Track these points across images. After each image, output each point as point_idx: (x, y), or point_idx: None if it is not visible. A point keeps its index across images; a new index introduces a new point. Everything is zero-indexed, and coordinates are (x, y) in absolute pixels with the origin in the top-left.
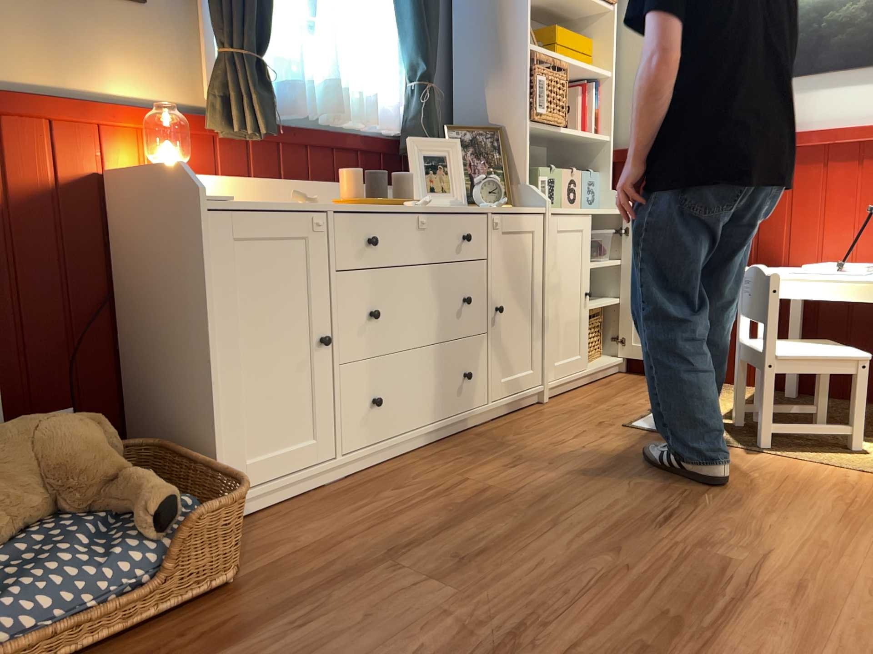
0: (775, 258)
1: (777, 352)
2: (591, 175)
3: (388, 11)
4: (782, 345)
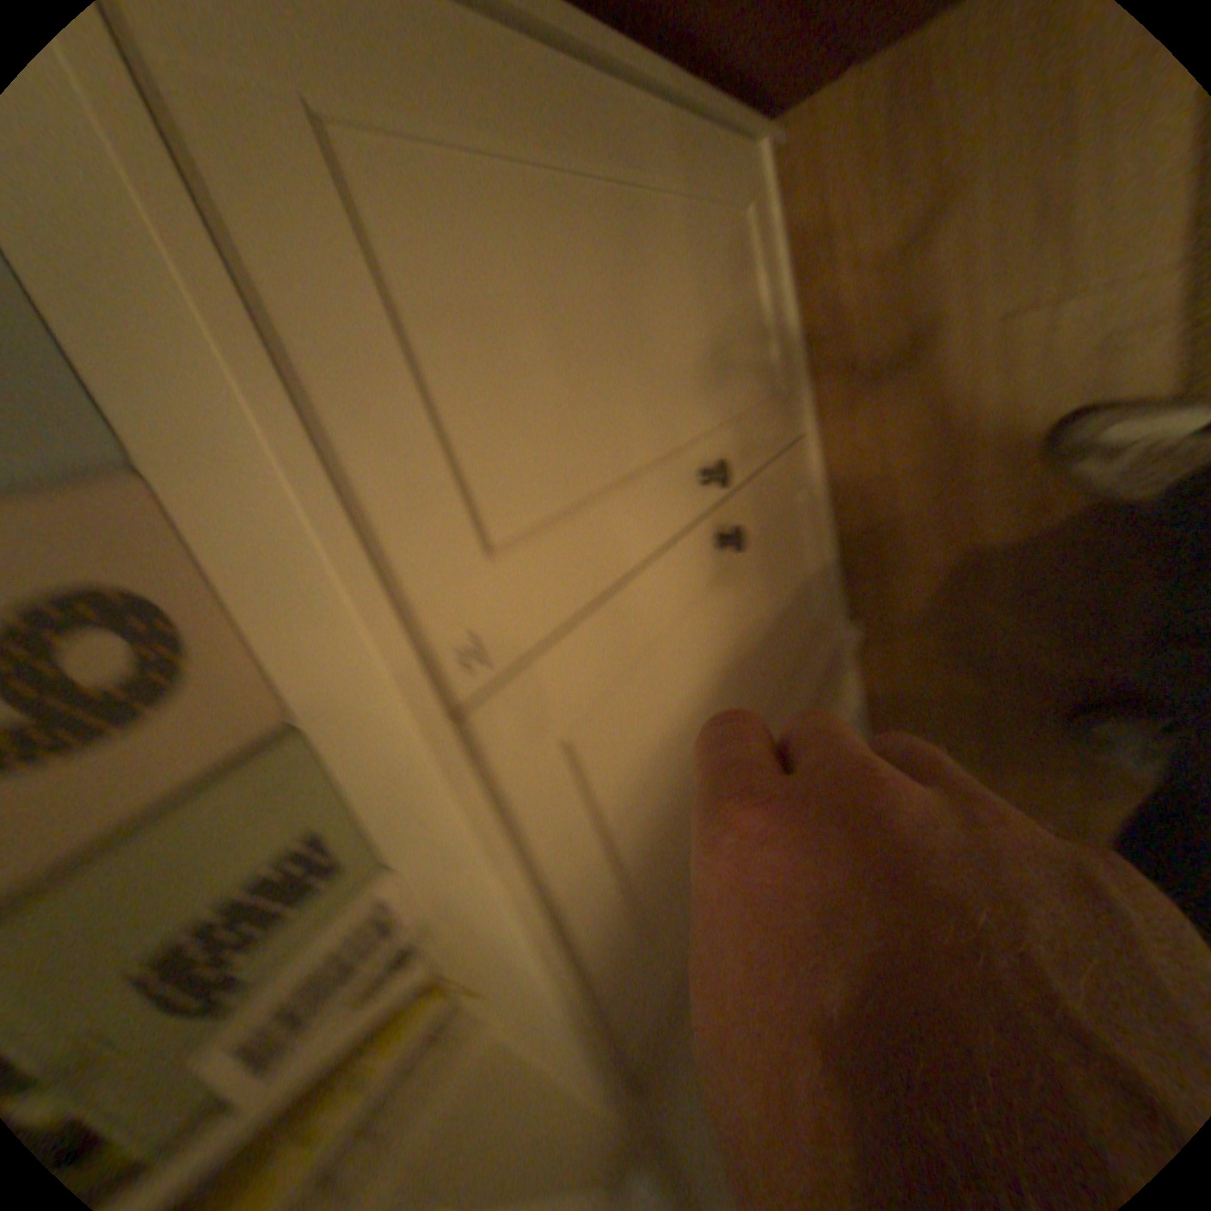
0: None
1: None
2: None
3: None
4: None
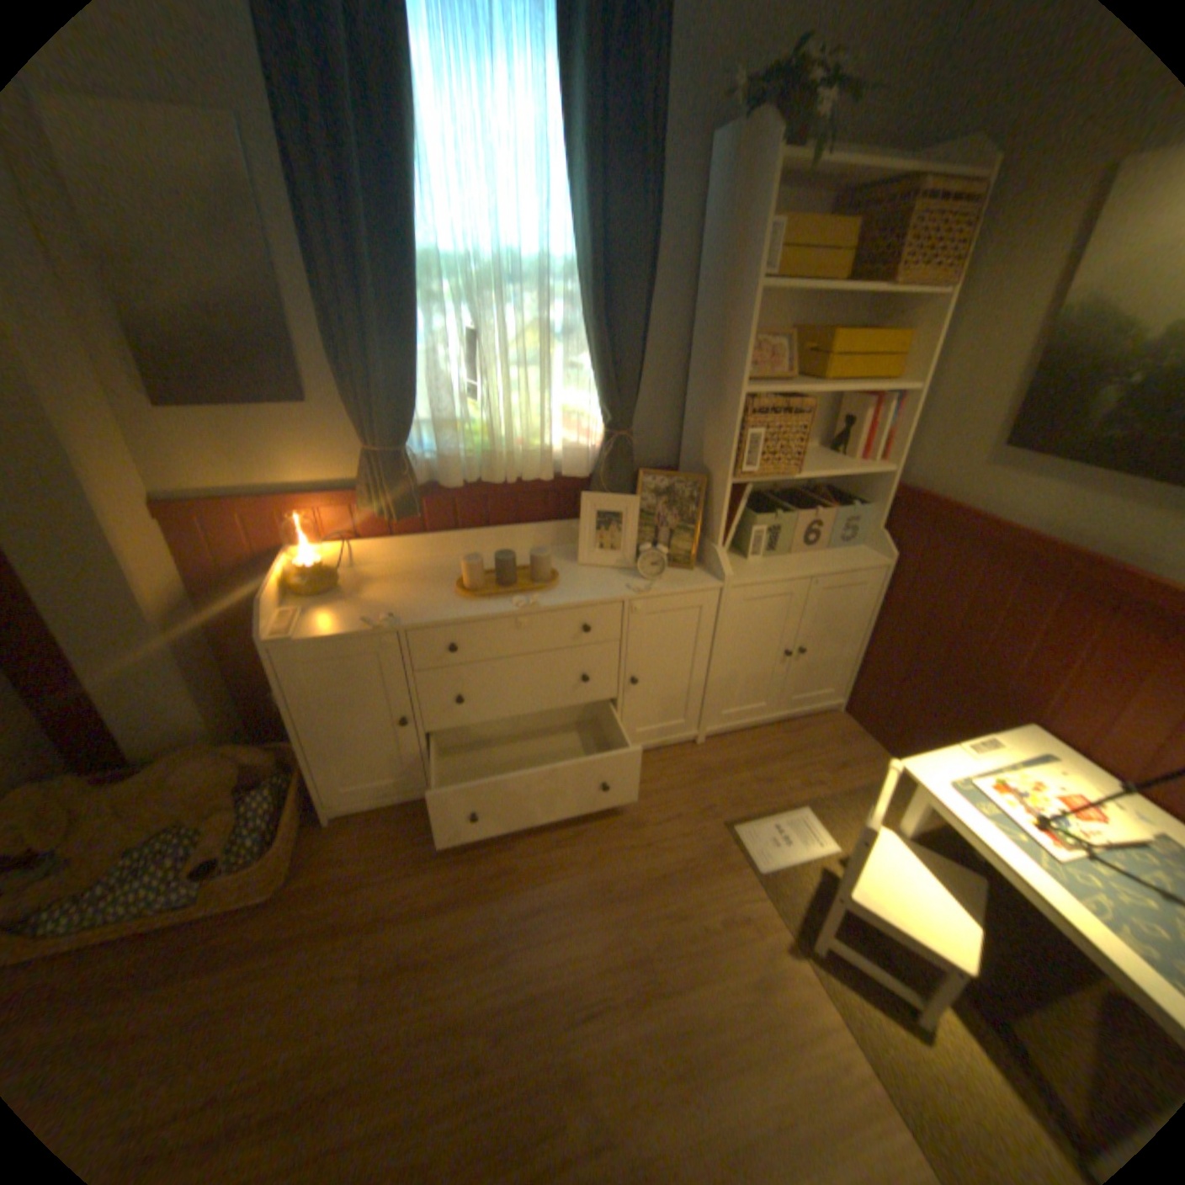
0: (1038, 711)
1: (863, 891)
2: (866, 502)
3: (579, 347)
4: (903, 868)
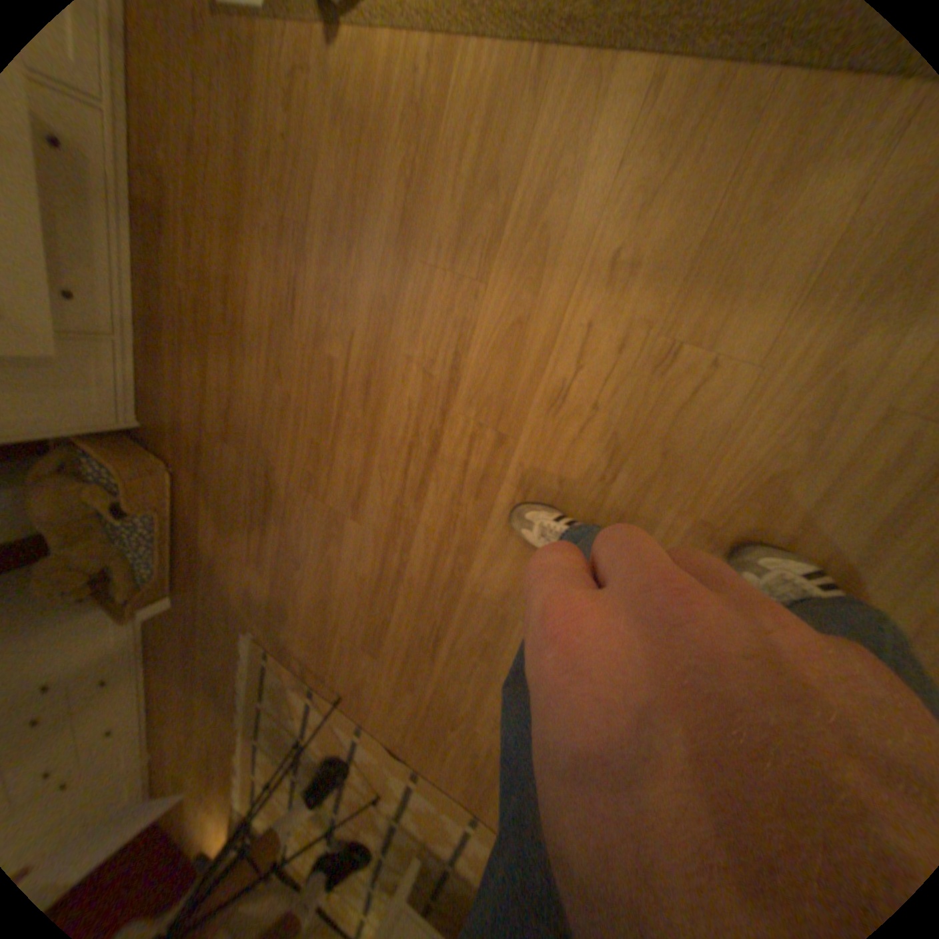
0: None
1: None
2: None
3: None
4: None
